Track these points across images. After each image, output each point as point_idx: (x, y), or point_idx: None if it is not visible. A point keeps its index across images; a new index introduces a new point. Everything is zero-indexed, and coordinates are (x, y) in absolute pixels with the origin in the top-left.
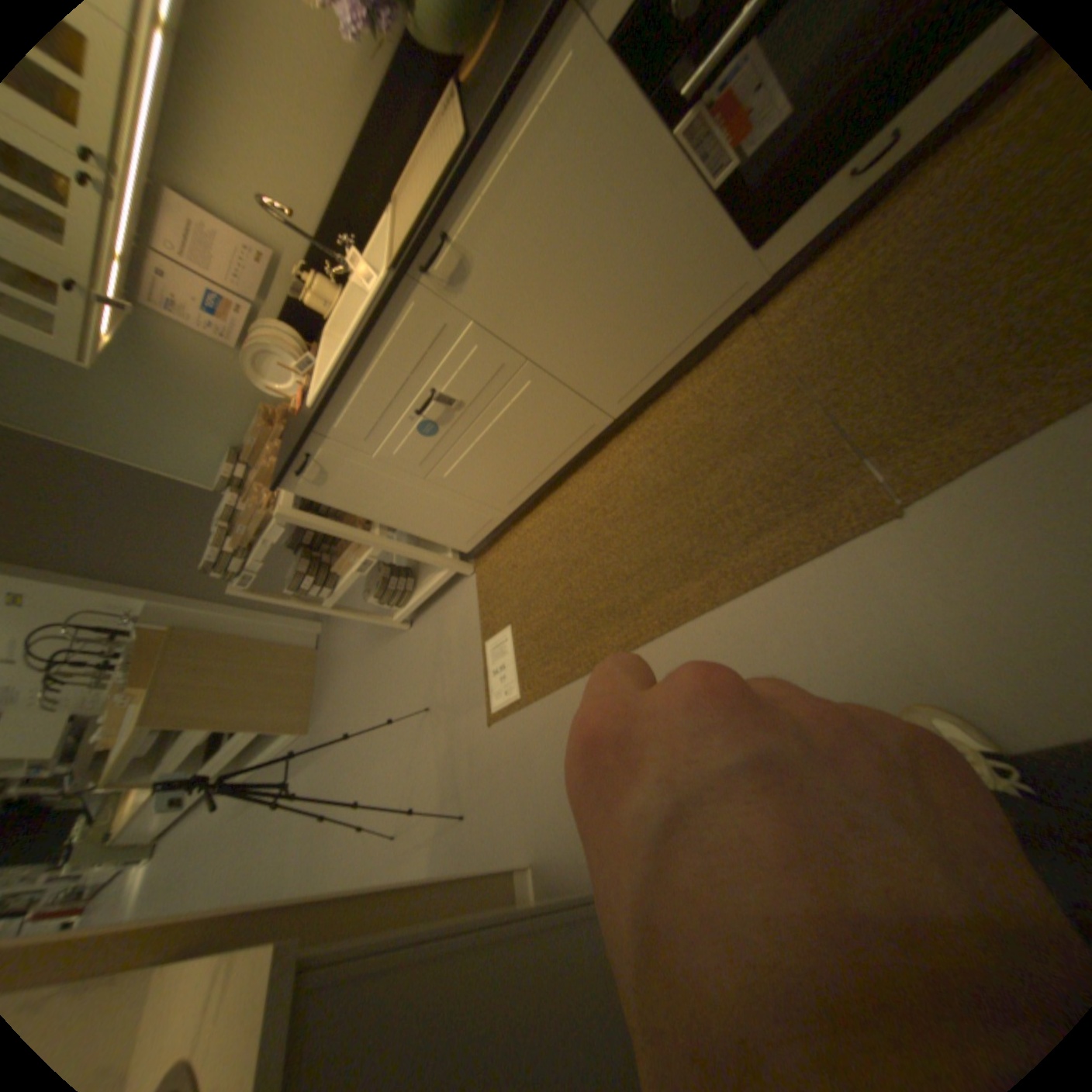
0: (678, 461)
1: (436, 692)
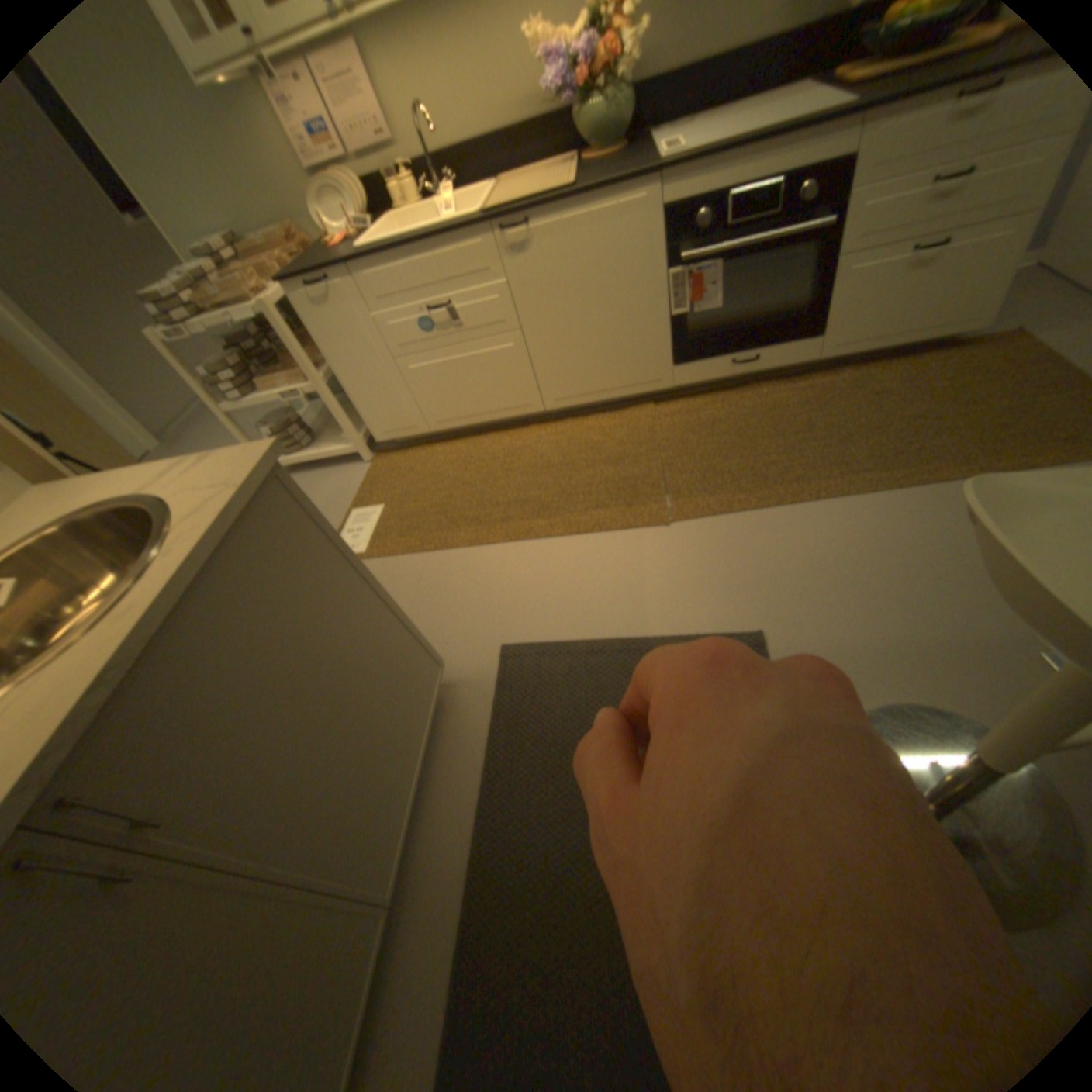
0: (569, 453)
1: None
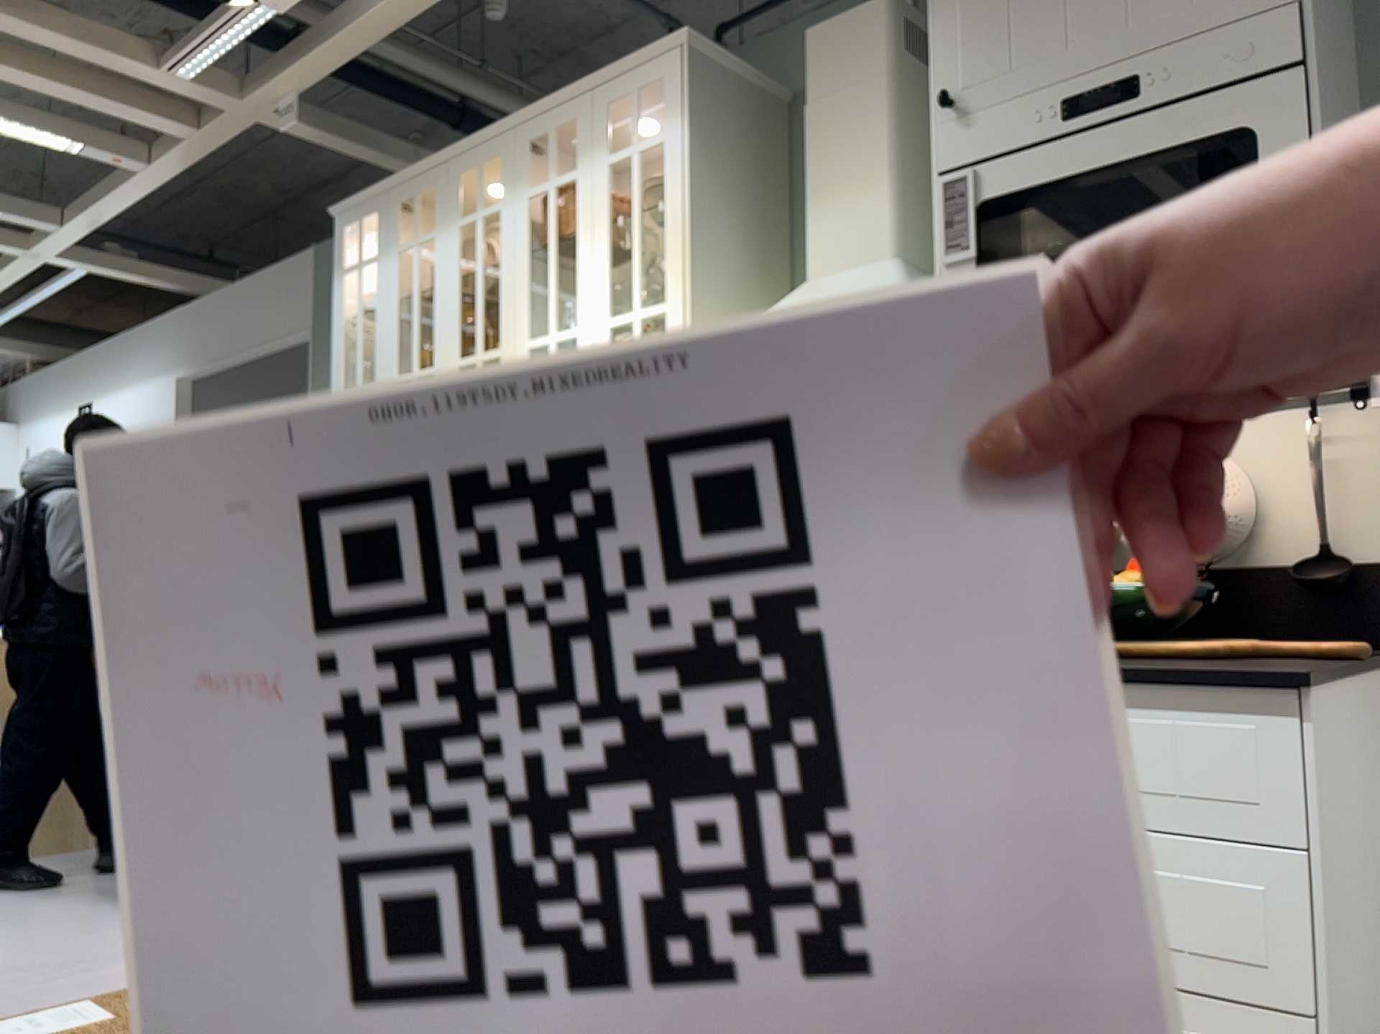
0: None
1: (6, 975)
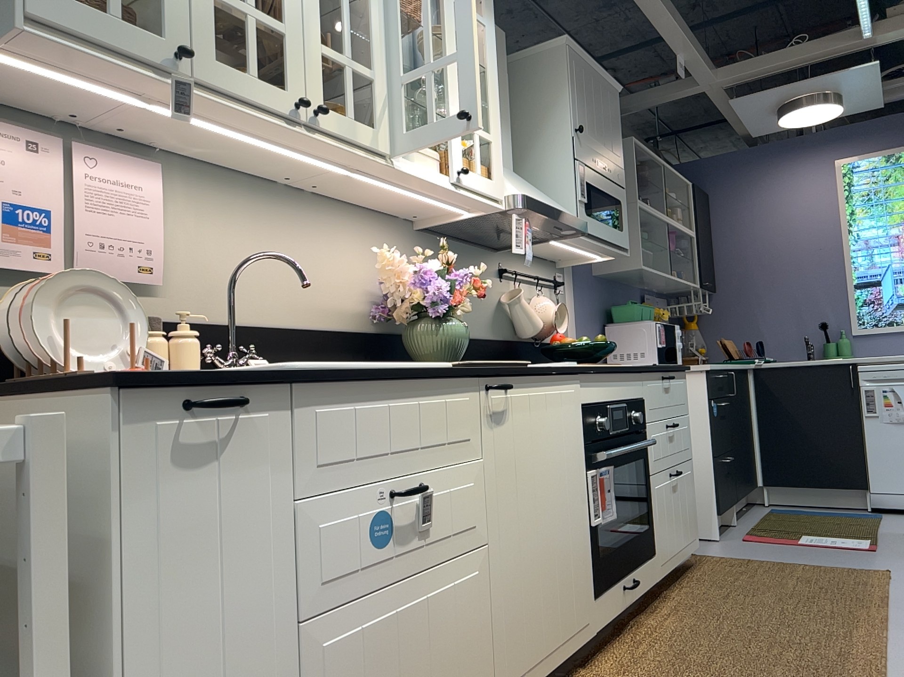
0: None
1: None
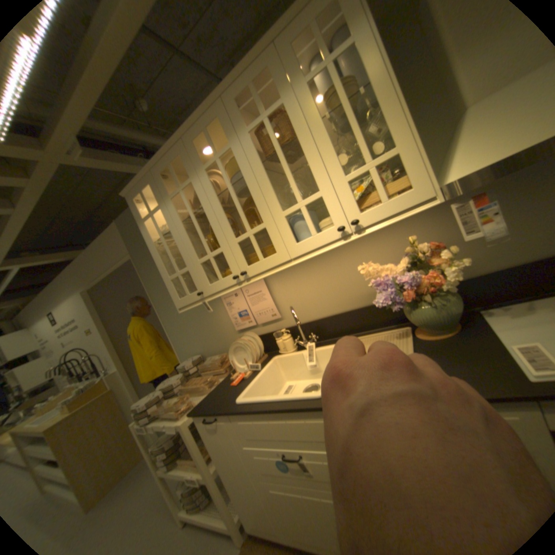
0: None
1: None
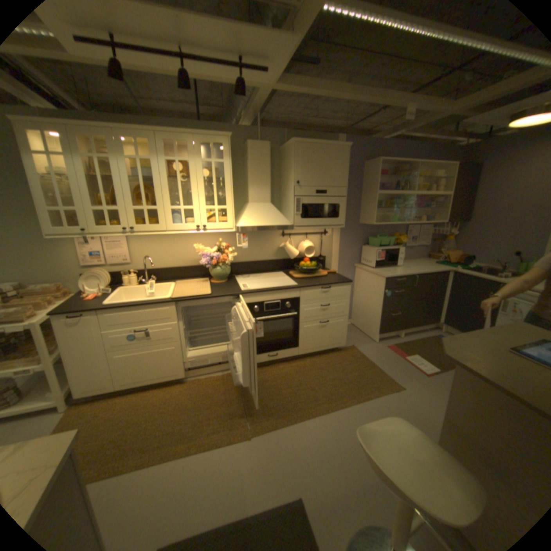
0: (197, 402)
1: None
